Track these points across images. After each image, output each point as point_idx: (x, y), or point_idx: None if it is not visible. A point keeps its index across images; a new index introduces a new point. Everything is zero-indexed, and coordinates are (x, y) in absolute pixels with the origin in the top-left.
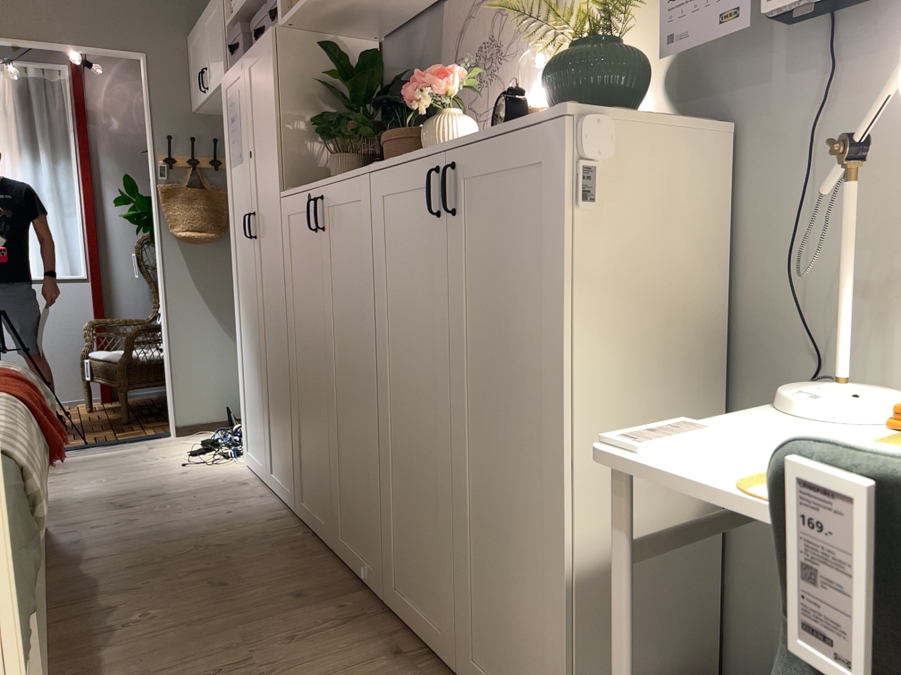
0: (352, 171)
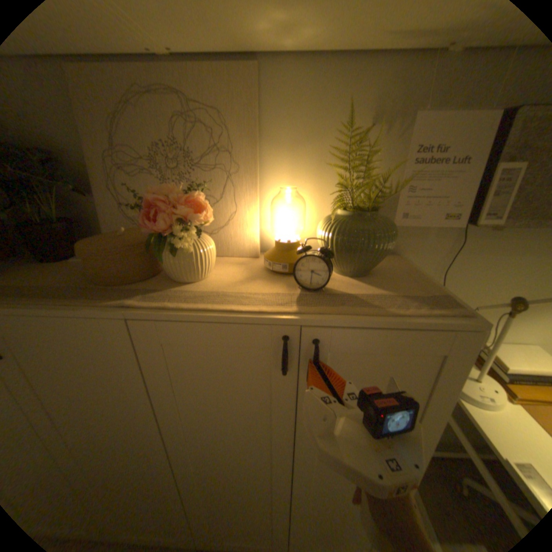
0: (62, 302)
